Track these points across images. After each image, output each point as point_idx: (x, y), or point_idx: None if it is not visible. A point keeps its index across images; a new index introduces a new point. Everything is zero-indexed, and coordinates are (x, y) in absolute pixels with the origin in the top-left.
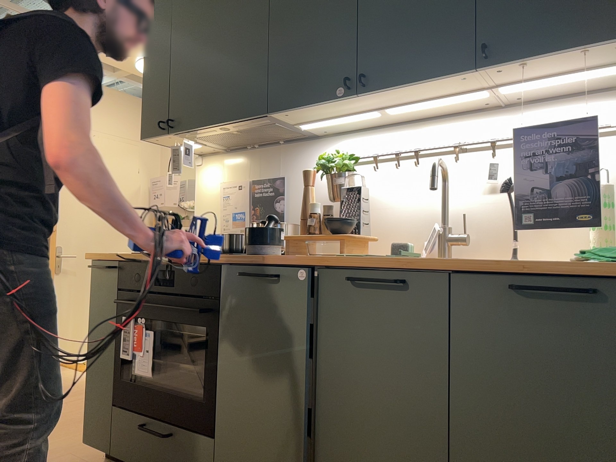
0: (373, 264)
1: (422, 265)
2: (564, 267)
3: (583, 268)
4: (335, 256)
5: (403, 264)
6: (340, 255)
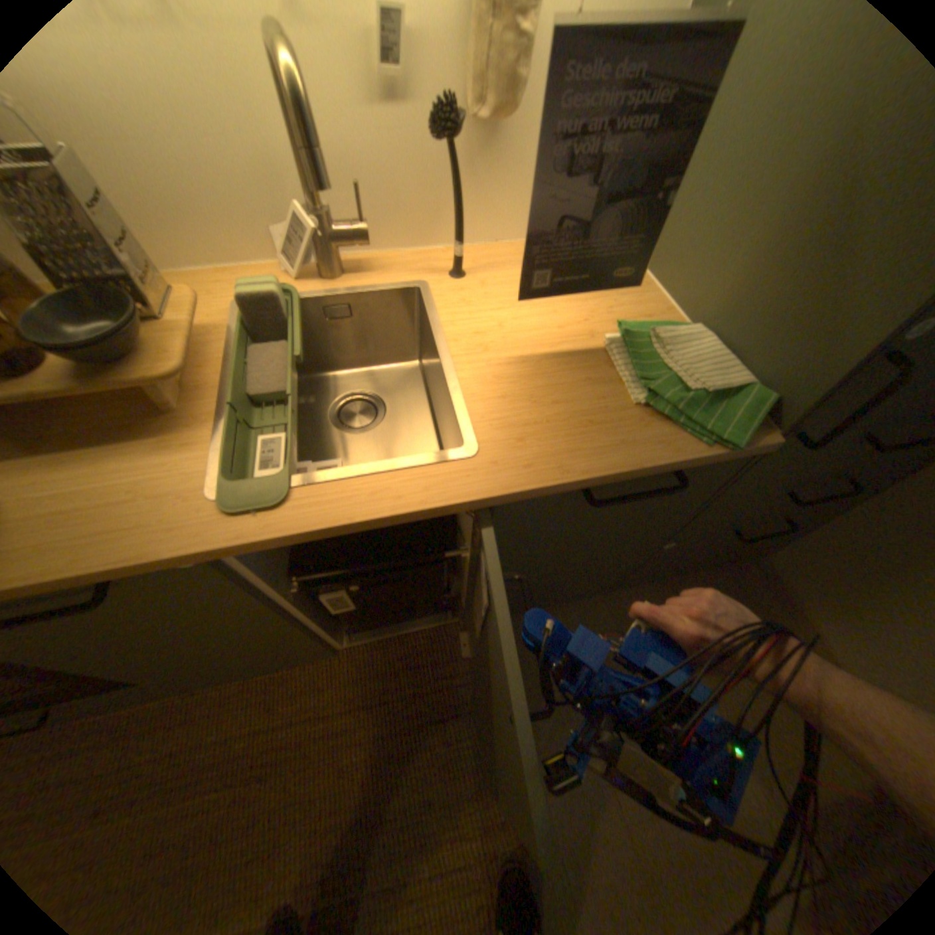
0: (332, 517)
1: (446, 510)
2: (650, 453)
3: (685, 468)
4: (208, 507)
5: (408, 516)
6: (222, 500)
